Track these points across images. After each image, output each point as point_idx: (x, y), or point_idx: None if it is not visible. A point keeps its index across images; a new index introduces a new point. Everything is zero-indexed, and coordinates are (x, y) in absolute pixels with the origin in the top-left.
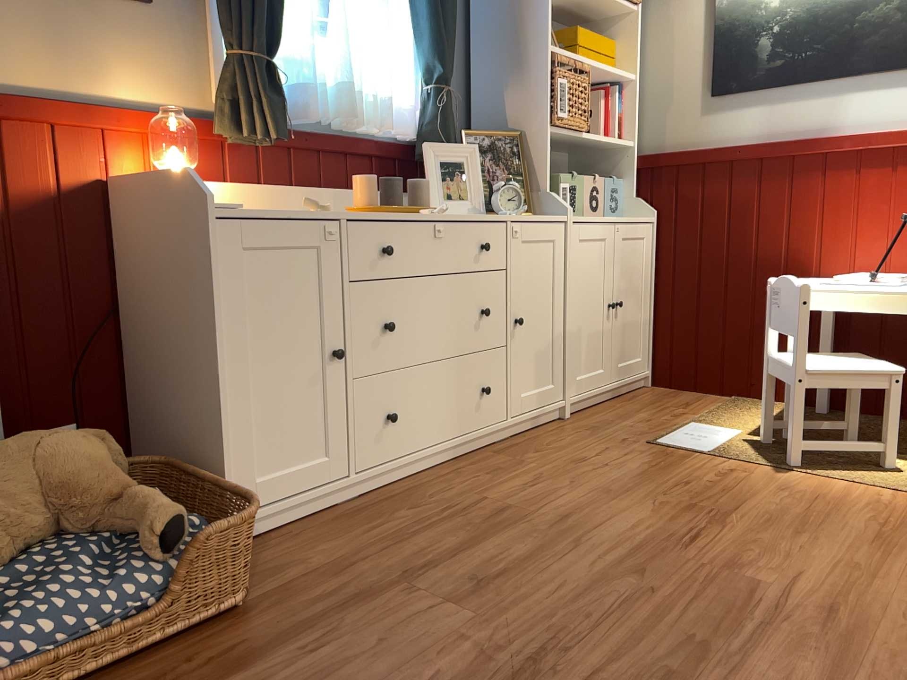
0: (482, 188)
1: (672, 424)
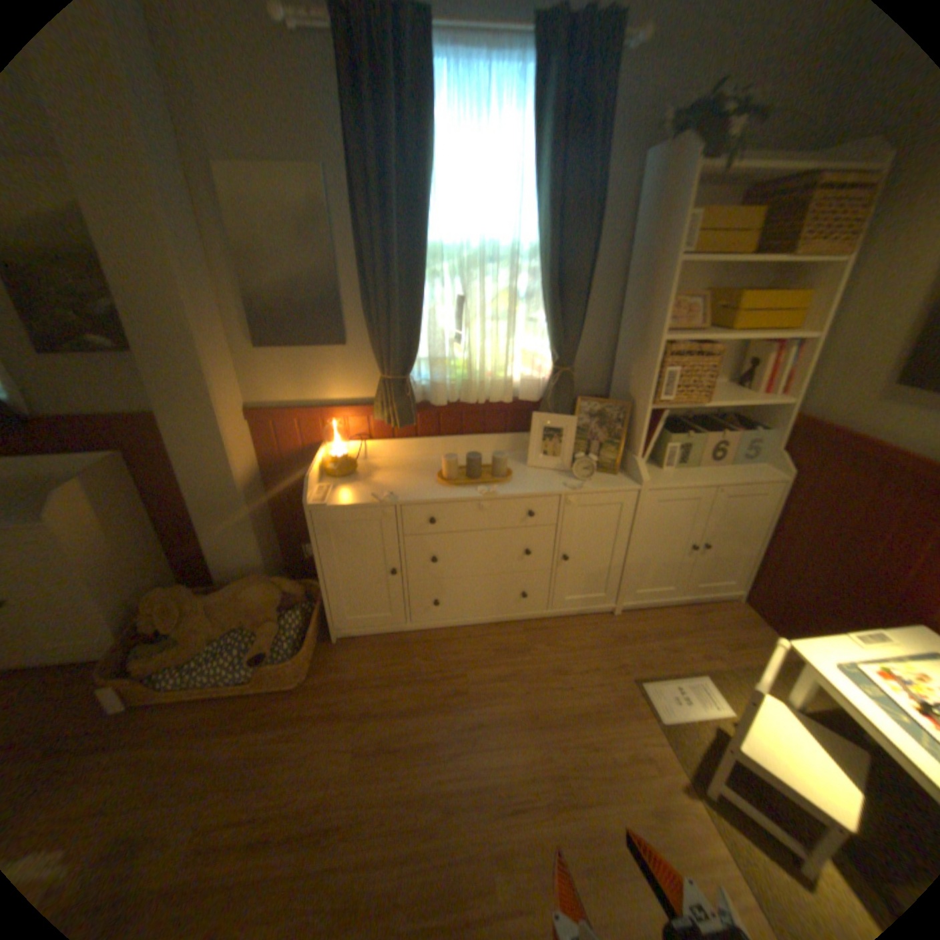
0: (571, 452)
1: (688, 670)
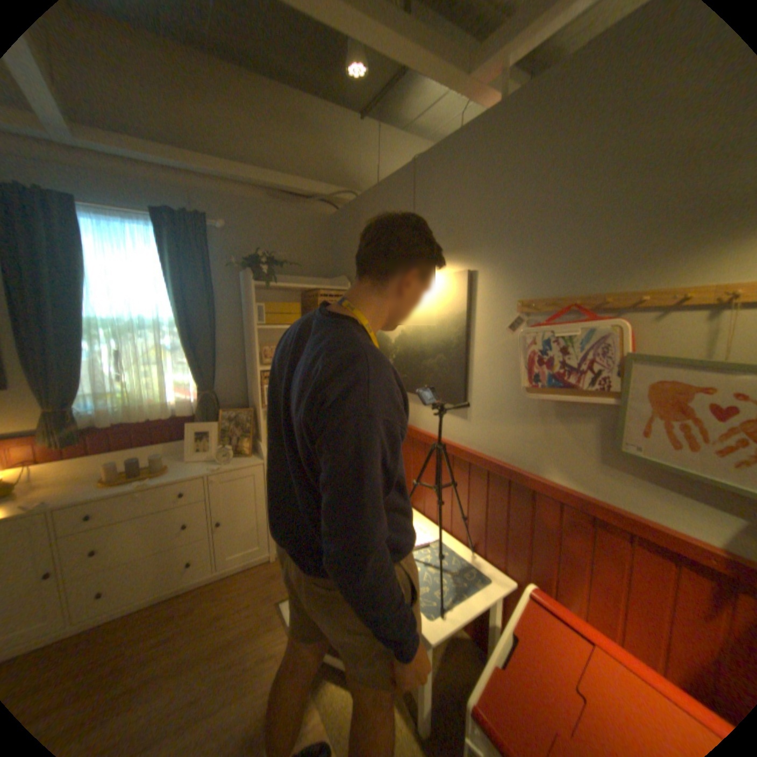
0: (215, 447)
1: None
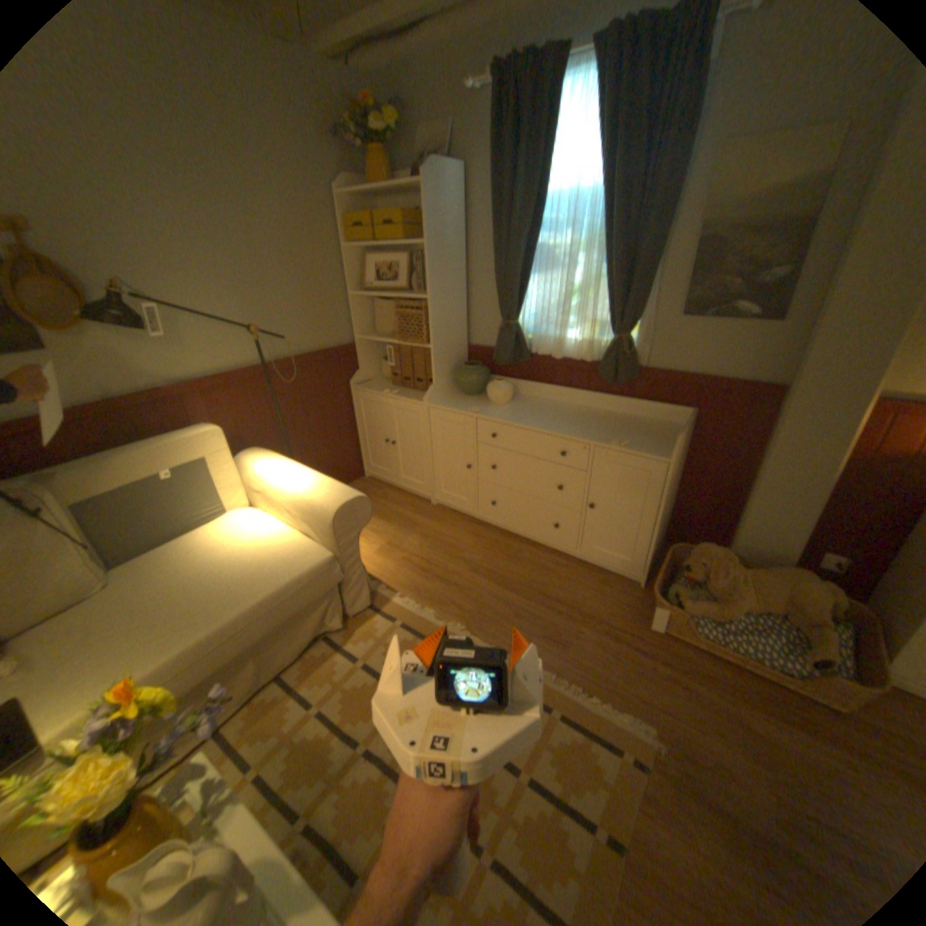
0: None
1: None
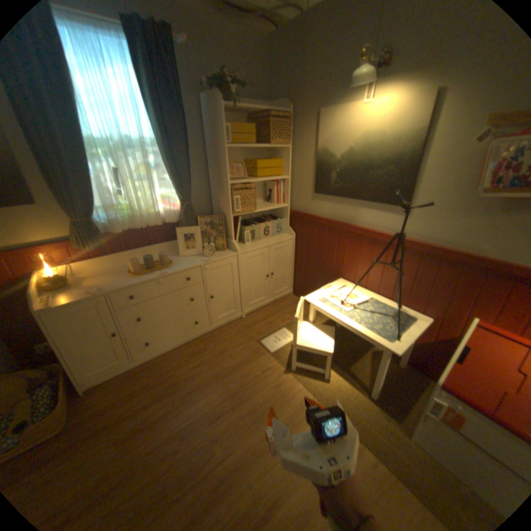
0: (201, 245)
1: (276, 328)
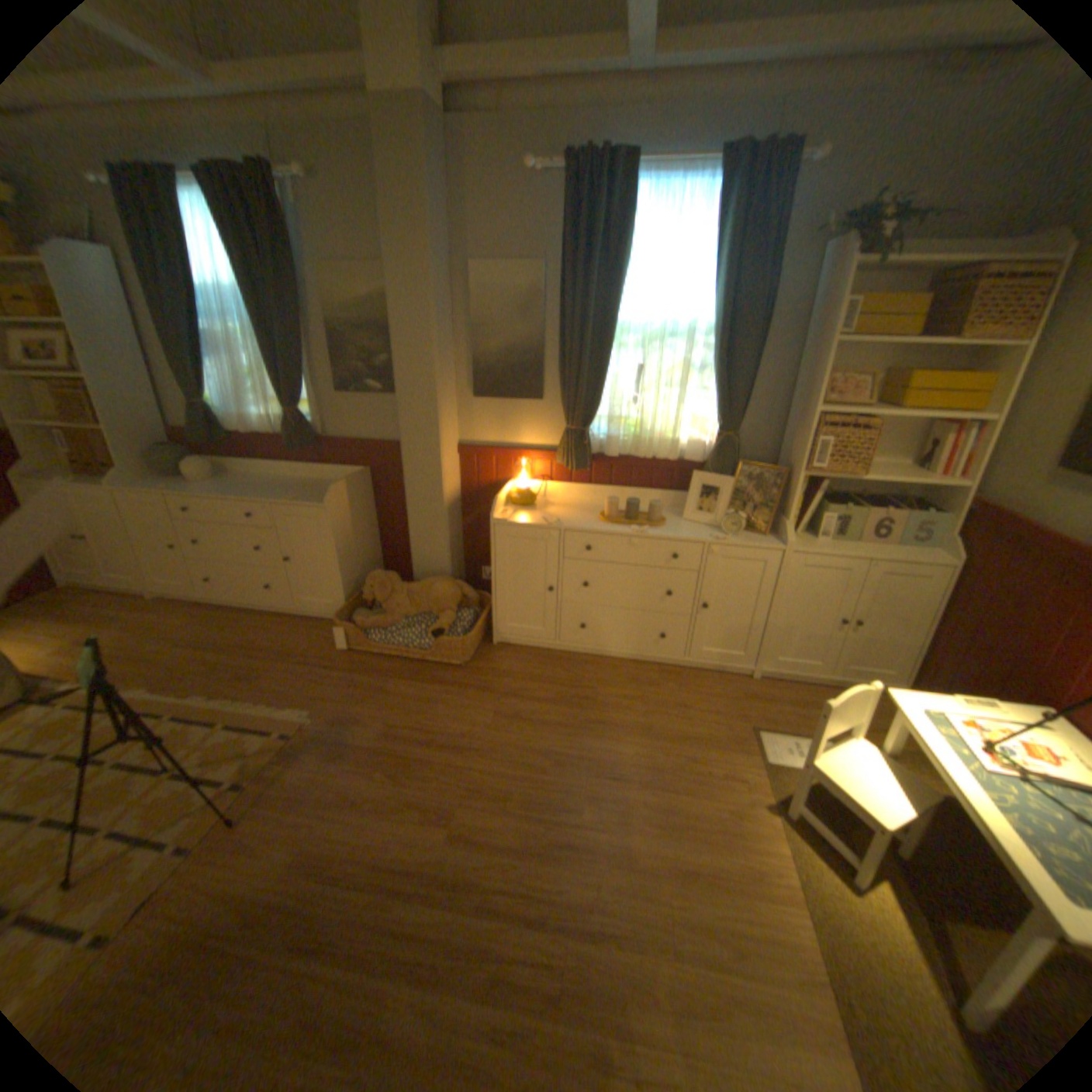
0: (724, 510)
1: (813, 734)
